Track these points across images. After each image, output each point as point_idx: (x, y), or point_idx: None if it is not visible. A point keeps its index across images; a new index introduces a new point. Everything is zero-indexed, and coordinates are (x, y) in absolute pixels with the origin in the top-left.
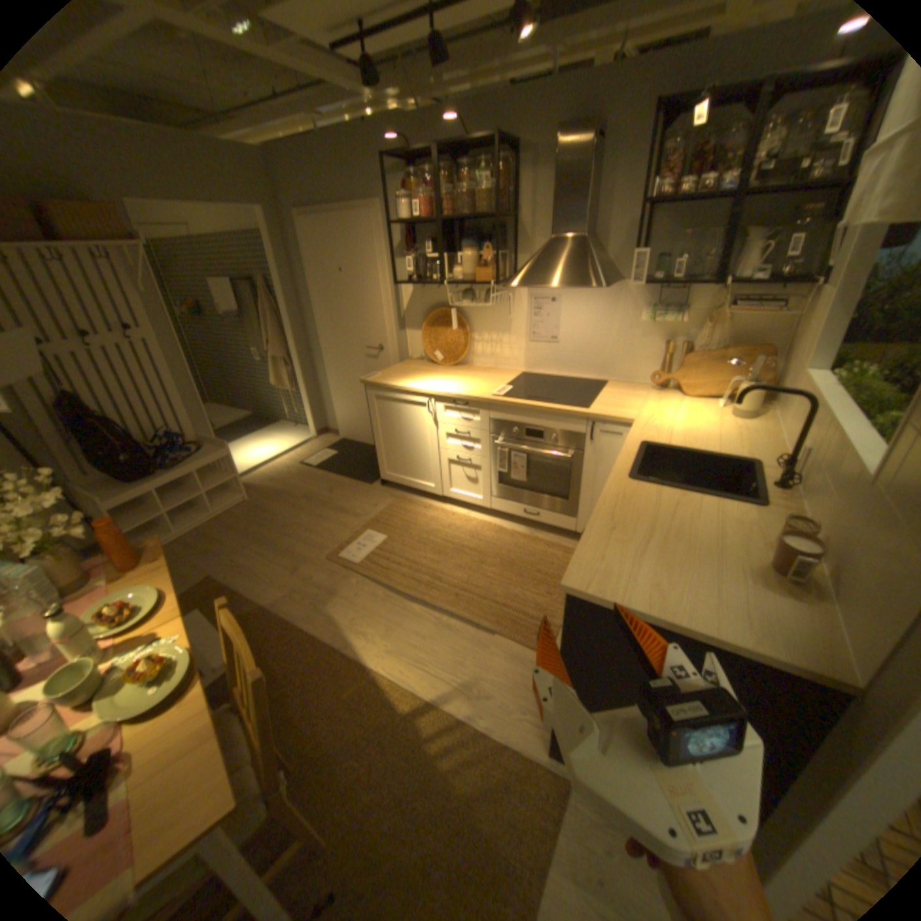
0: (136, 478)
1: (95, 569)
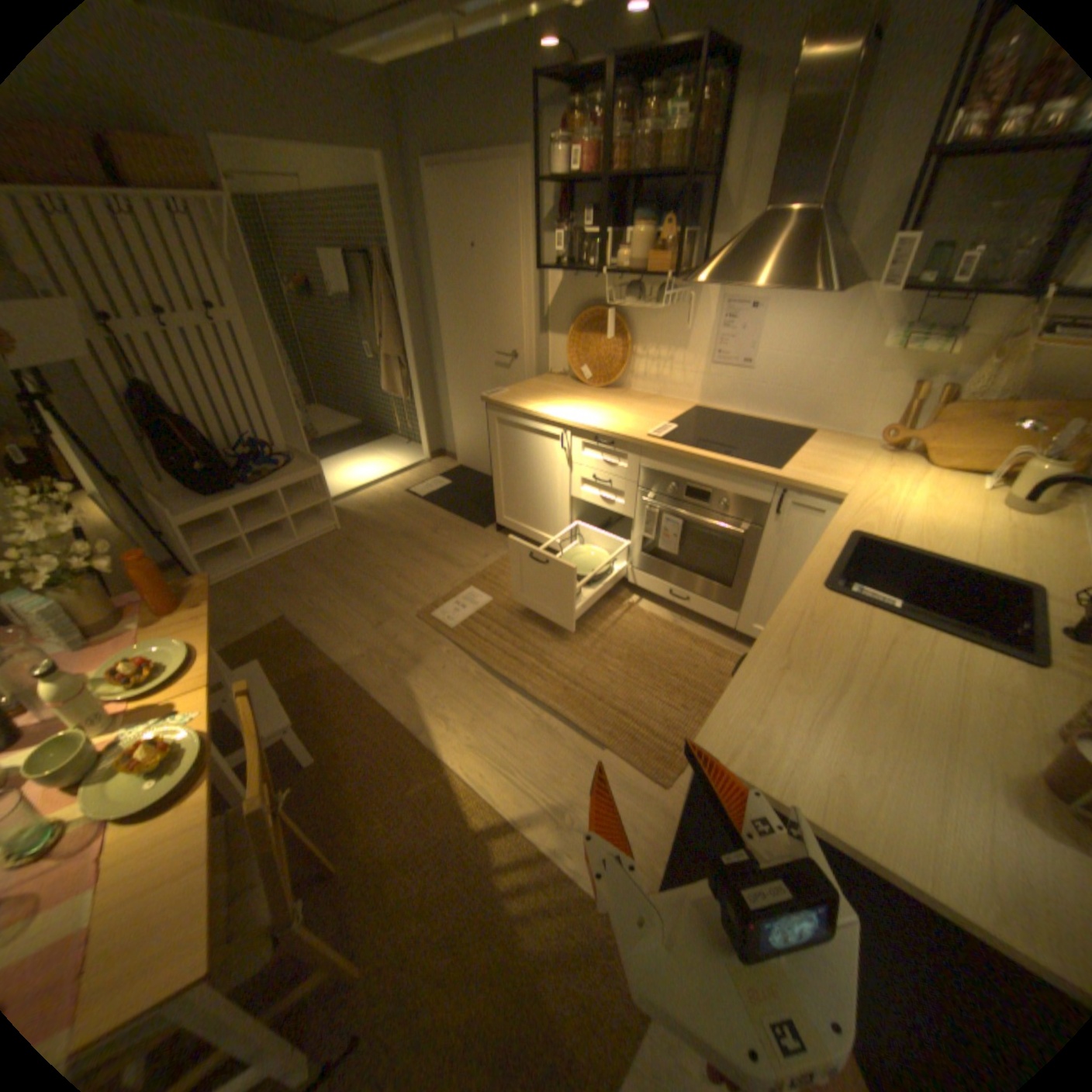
0: (214, 491)
1: (131, 606)
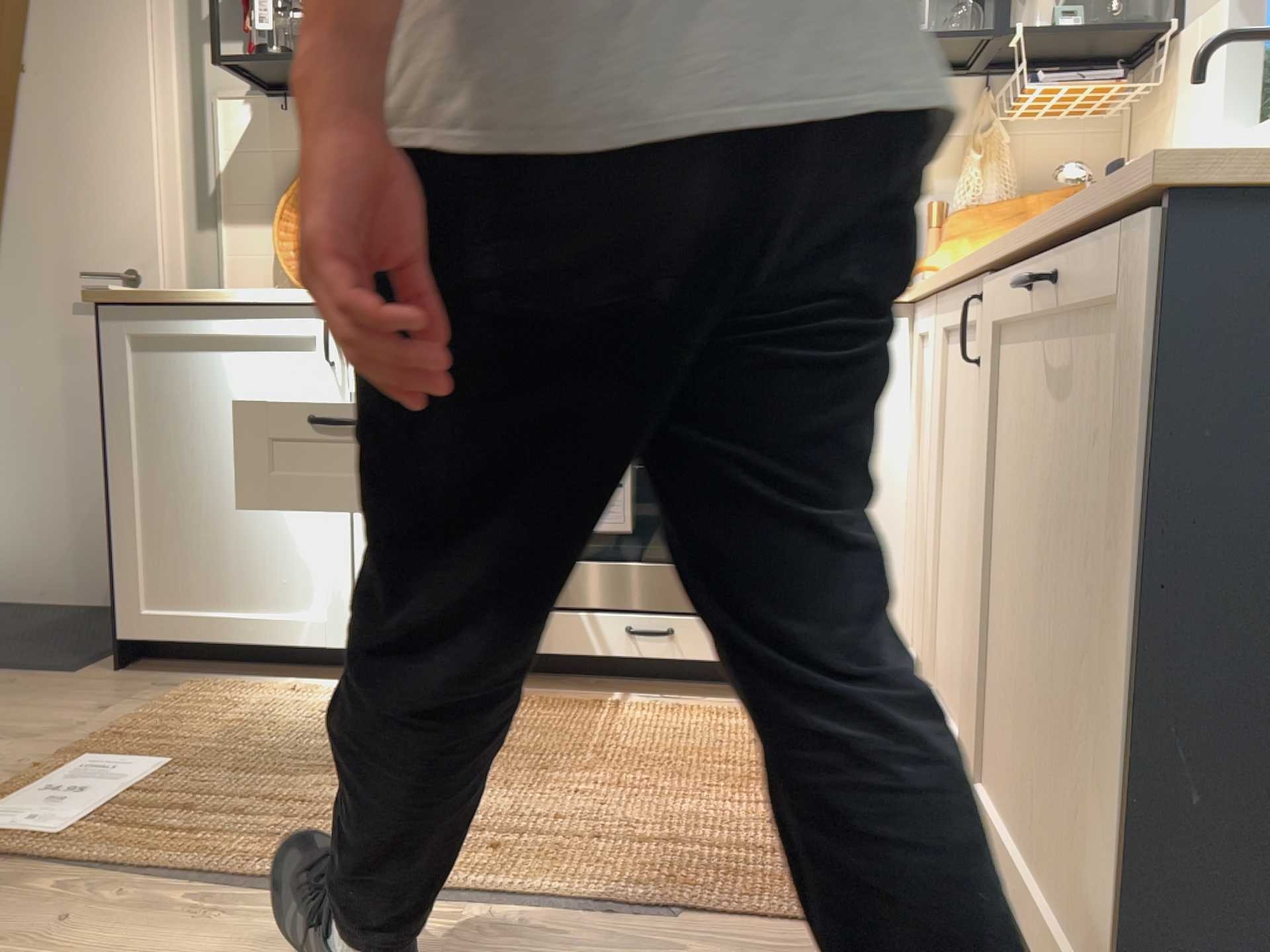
0: None
1: None
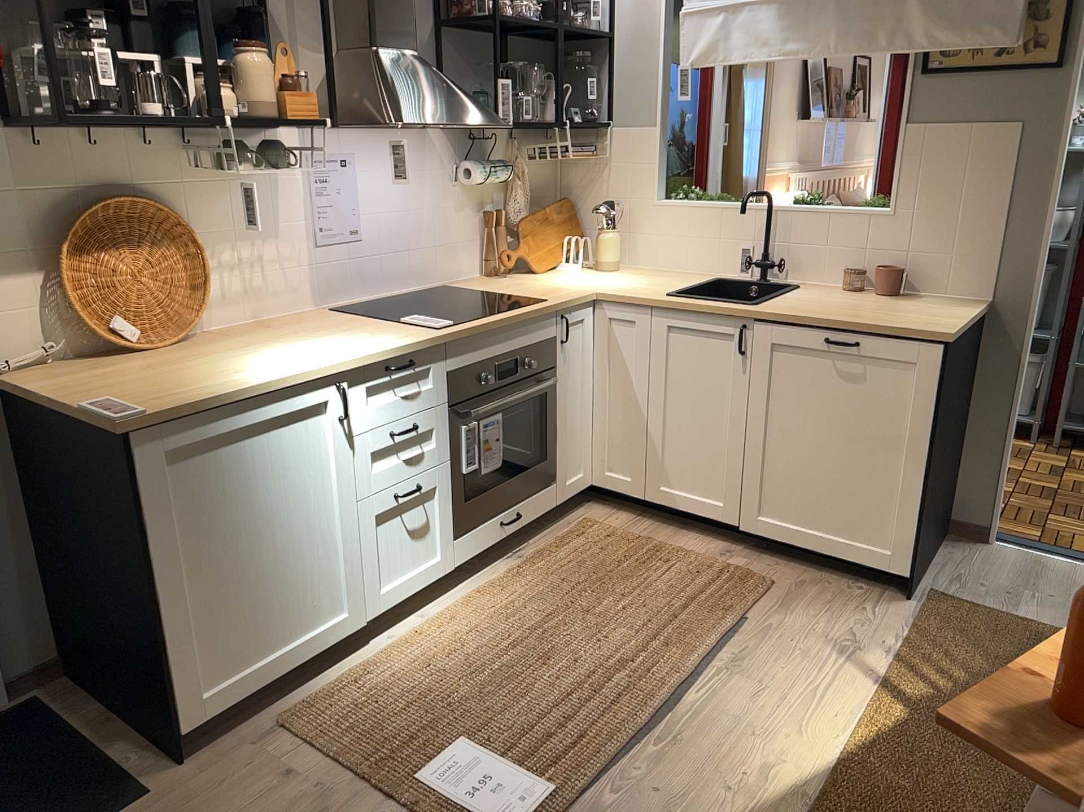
0: None
1: None
